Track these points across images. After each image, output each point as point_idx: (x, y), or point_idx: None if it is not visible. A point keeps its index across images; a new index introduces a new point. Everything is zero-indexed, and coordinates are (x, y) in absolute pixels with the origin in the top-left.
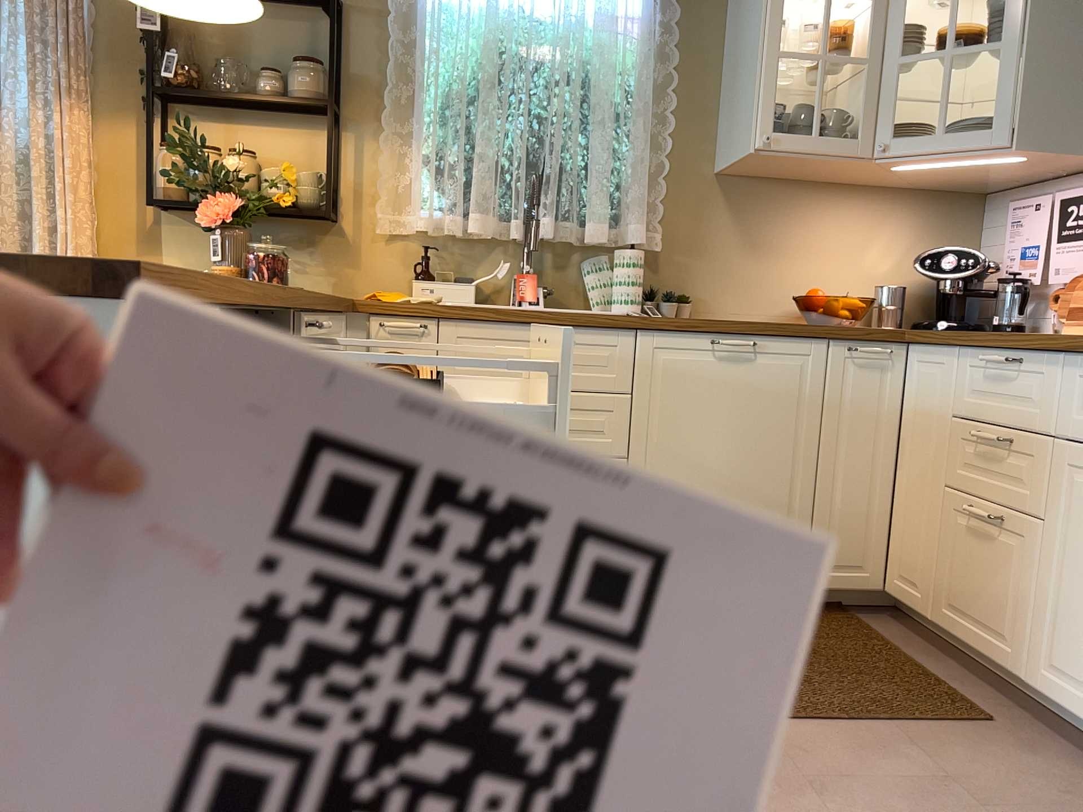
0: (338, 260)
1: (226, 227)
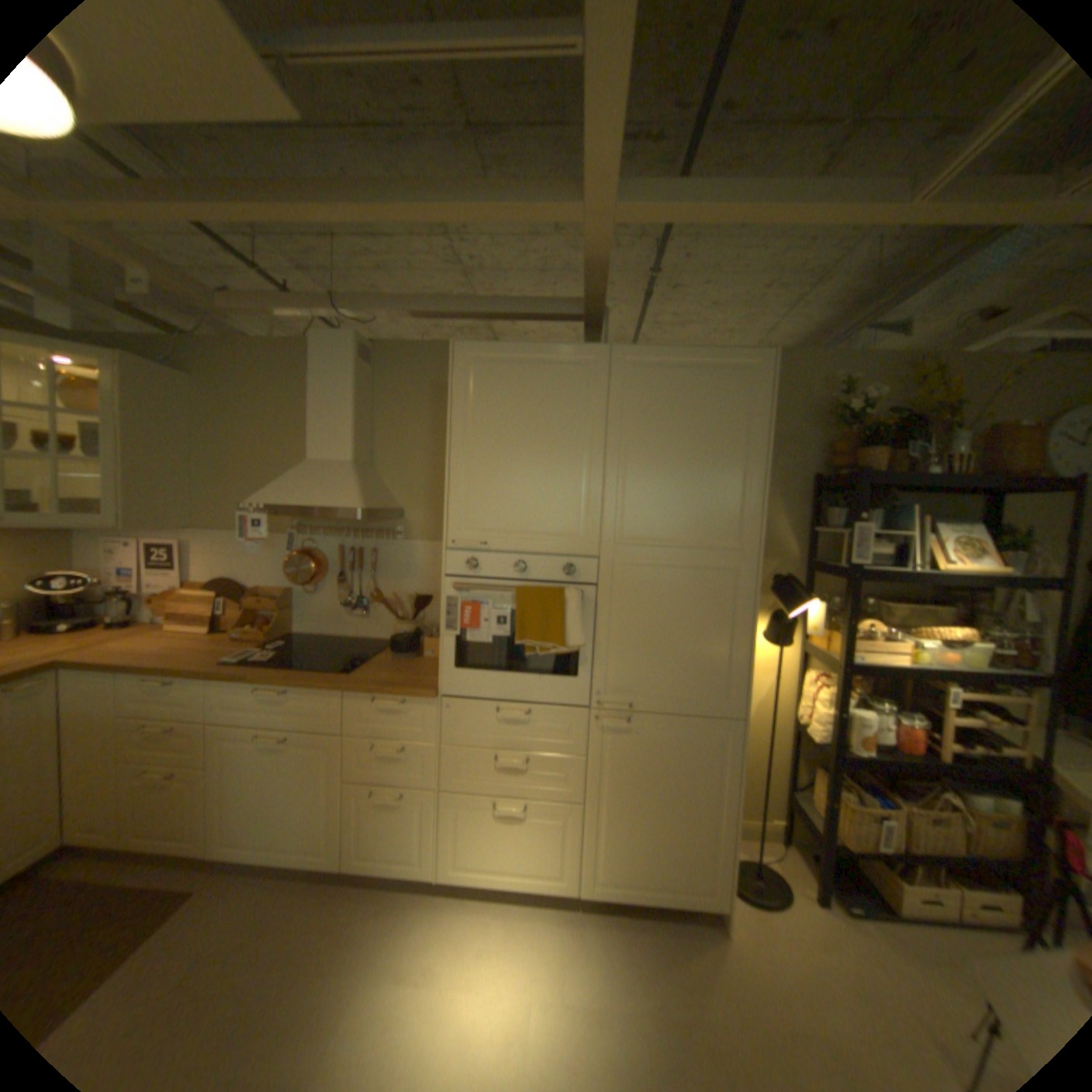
0: None
1: None
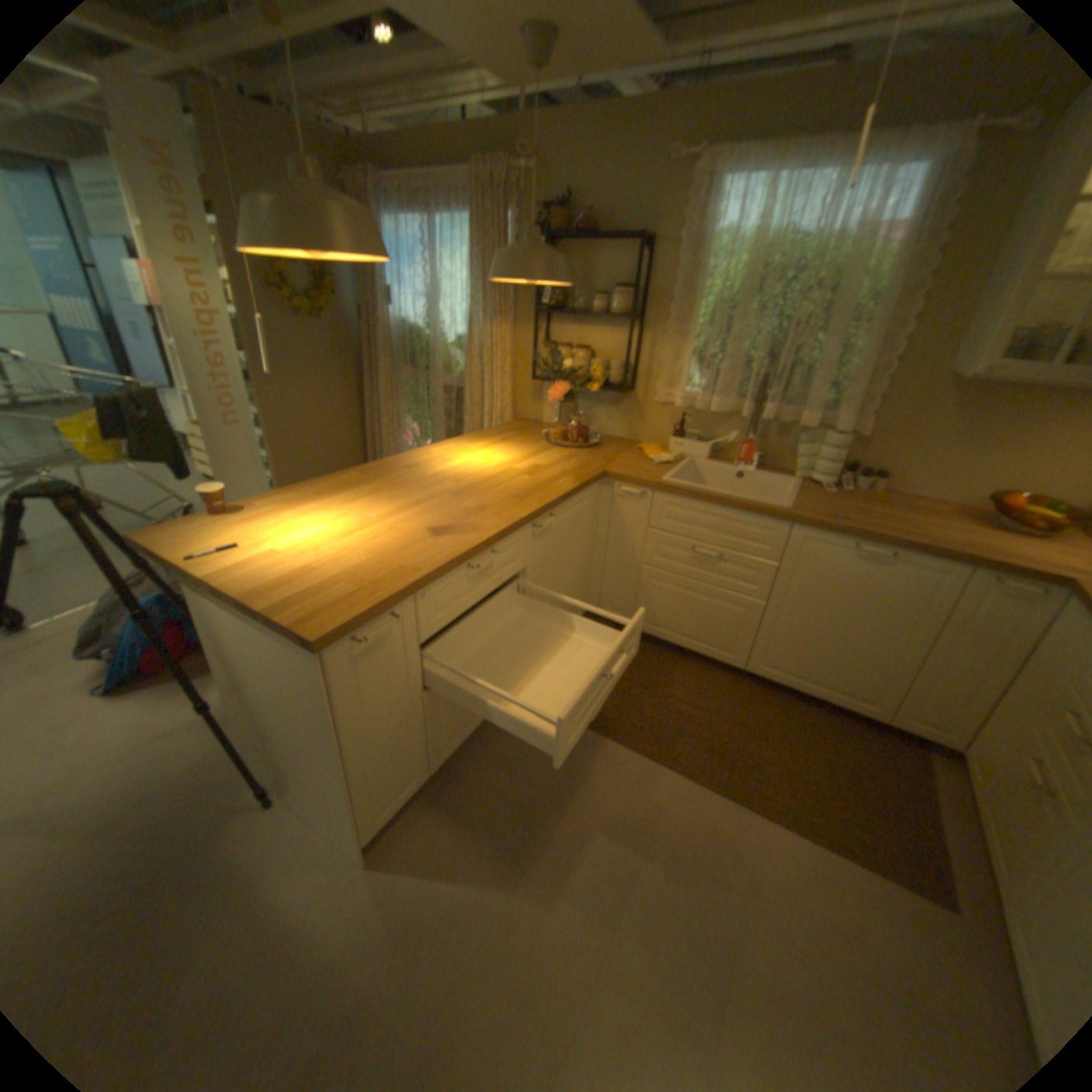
0: (630, 415)
1: (562, 400)
